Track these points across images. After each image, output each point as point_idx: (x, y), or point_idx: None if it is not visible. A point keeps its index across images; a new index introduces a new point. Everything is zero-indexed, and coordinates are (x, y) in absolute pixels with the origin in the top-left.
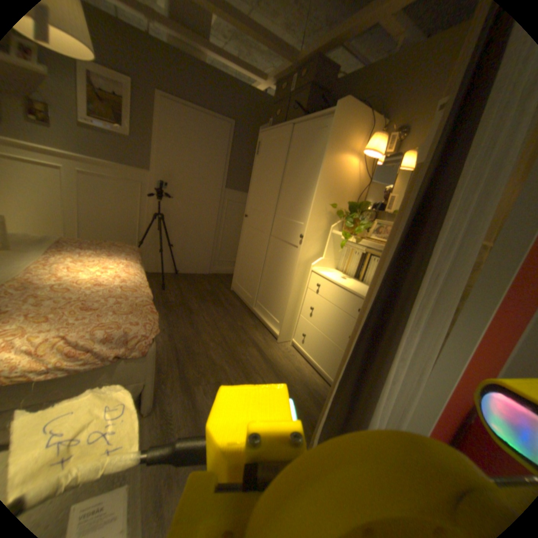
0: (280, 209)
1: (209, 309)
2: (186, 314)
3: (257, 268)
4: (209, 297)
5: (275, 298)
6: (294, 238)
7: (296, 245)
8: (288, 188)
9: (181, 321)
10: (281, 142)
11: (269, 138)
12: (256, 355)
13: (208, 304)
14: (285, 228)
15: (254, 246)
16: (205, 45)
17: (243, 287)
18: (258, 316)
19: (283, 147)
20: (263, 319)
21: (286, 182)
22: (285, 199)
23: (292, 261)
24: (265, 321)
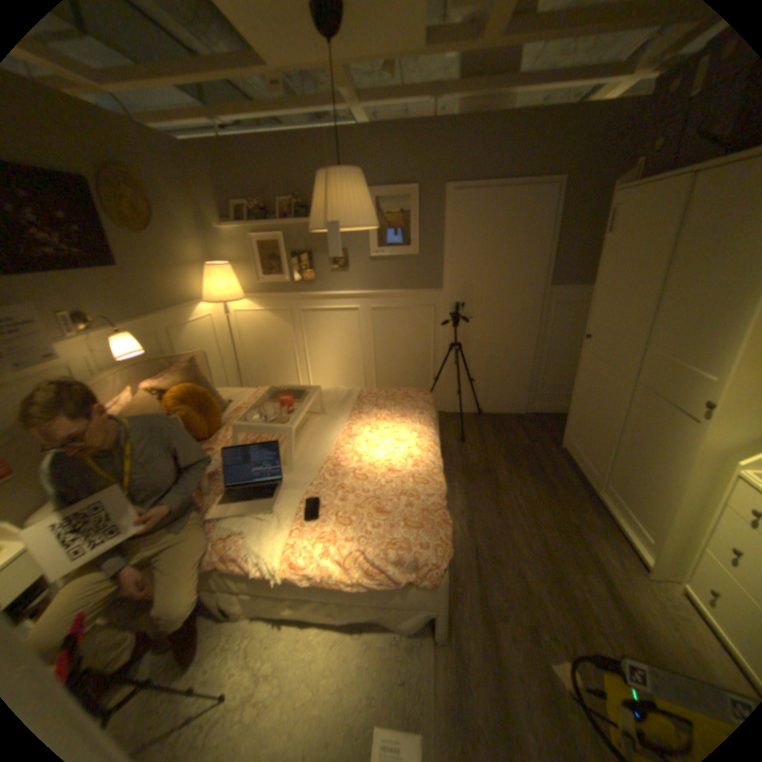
0: (659, 339)
1: (524, 486)
2: (491, 491)
3: (608, 432)
4: (524, 462)
5: (647, 497)
6: (690, 402)
7: (695, 417)
8: (678, 301)
9: (483, 503)
10: (662, 210)
11: (634, 204)
12: (602, 596)
13: (523, 476)
14: (669, 378)
15: (604, 393)
16: (513, 84)
17: (582, 453)
18: (611, 512)
19: (666, 221)
20: (620, 525)
21: (674, 289)
22: (672, 322)
23: (685, 446)
24: (623, 529)
